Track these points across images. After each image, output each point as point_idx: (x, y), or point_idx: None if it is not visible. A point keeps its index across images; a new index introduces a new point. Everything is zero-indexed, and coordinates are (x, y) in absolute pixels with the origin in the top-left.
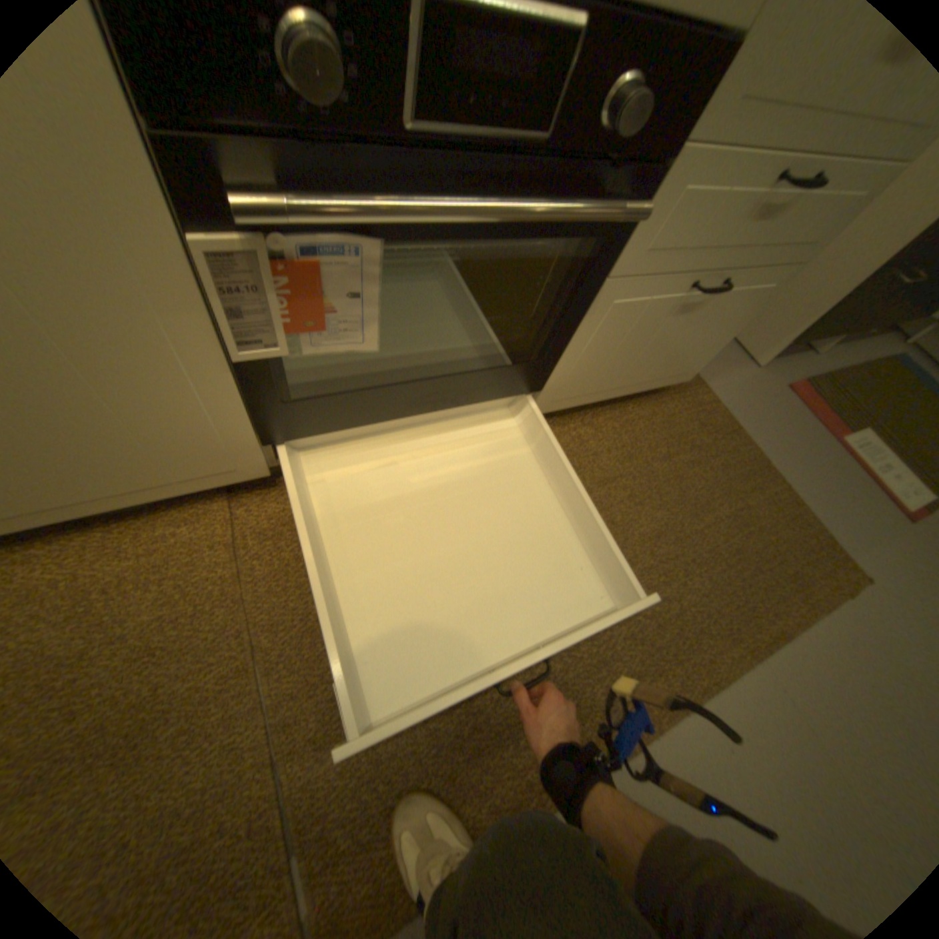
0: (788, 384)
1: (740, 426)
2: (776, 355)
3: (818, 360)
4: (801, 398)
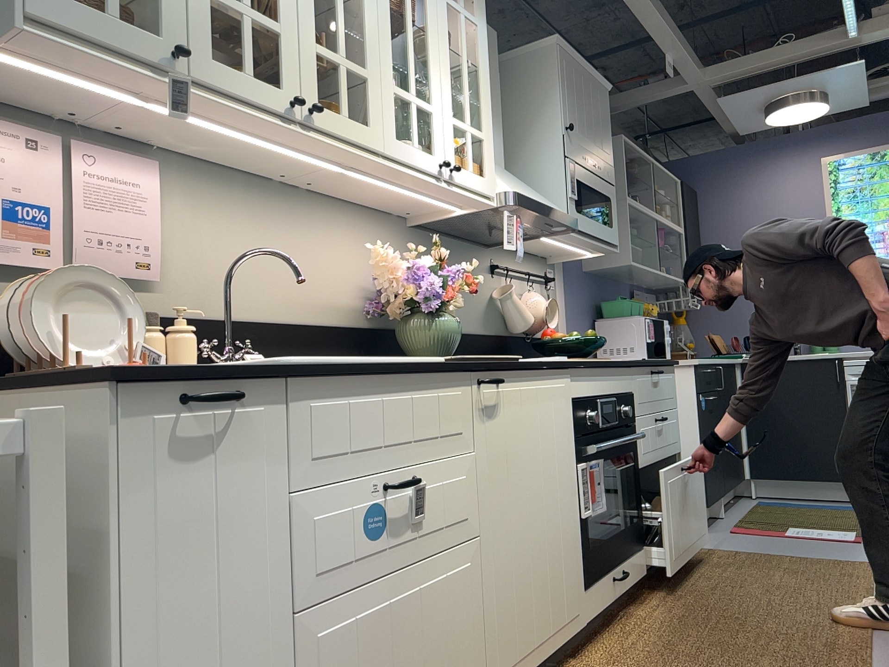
0: (729, 531)
1: (734, 550)
2: (706, 520)
3: (726, 519)
4: (743, 532)
